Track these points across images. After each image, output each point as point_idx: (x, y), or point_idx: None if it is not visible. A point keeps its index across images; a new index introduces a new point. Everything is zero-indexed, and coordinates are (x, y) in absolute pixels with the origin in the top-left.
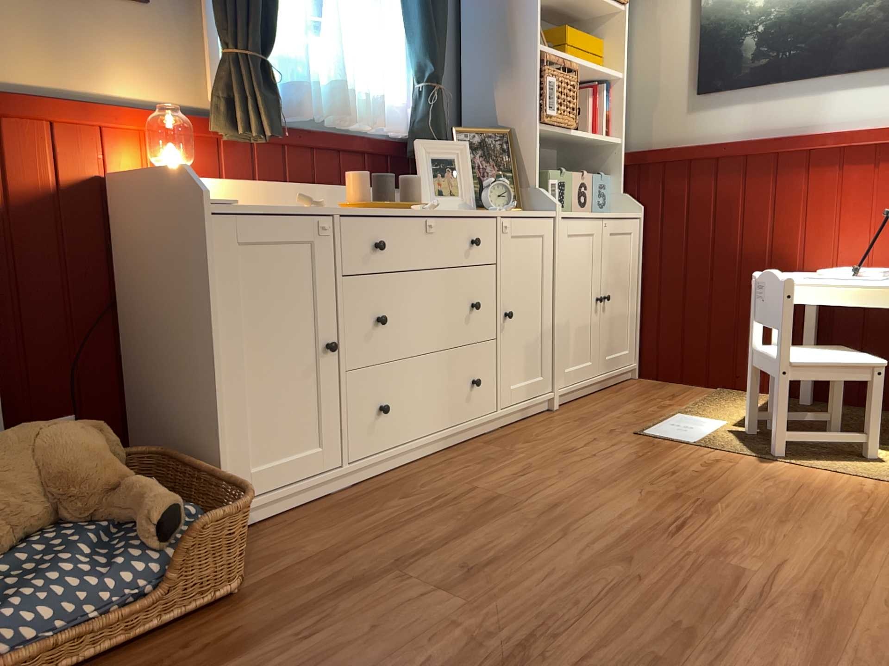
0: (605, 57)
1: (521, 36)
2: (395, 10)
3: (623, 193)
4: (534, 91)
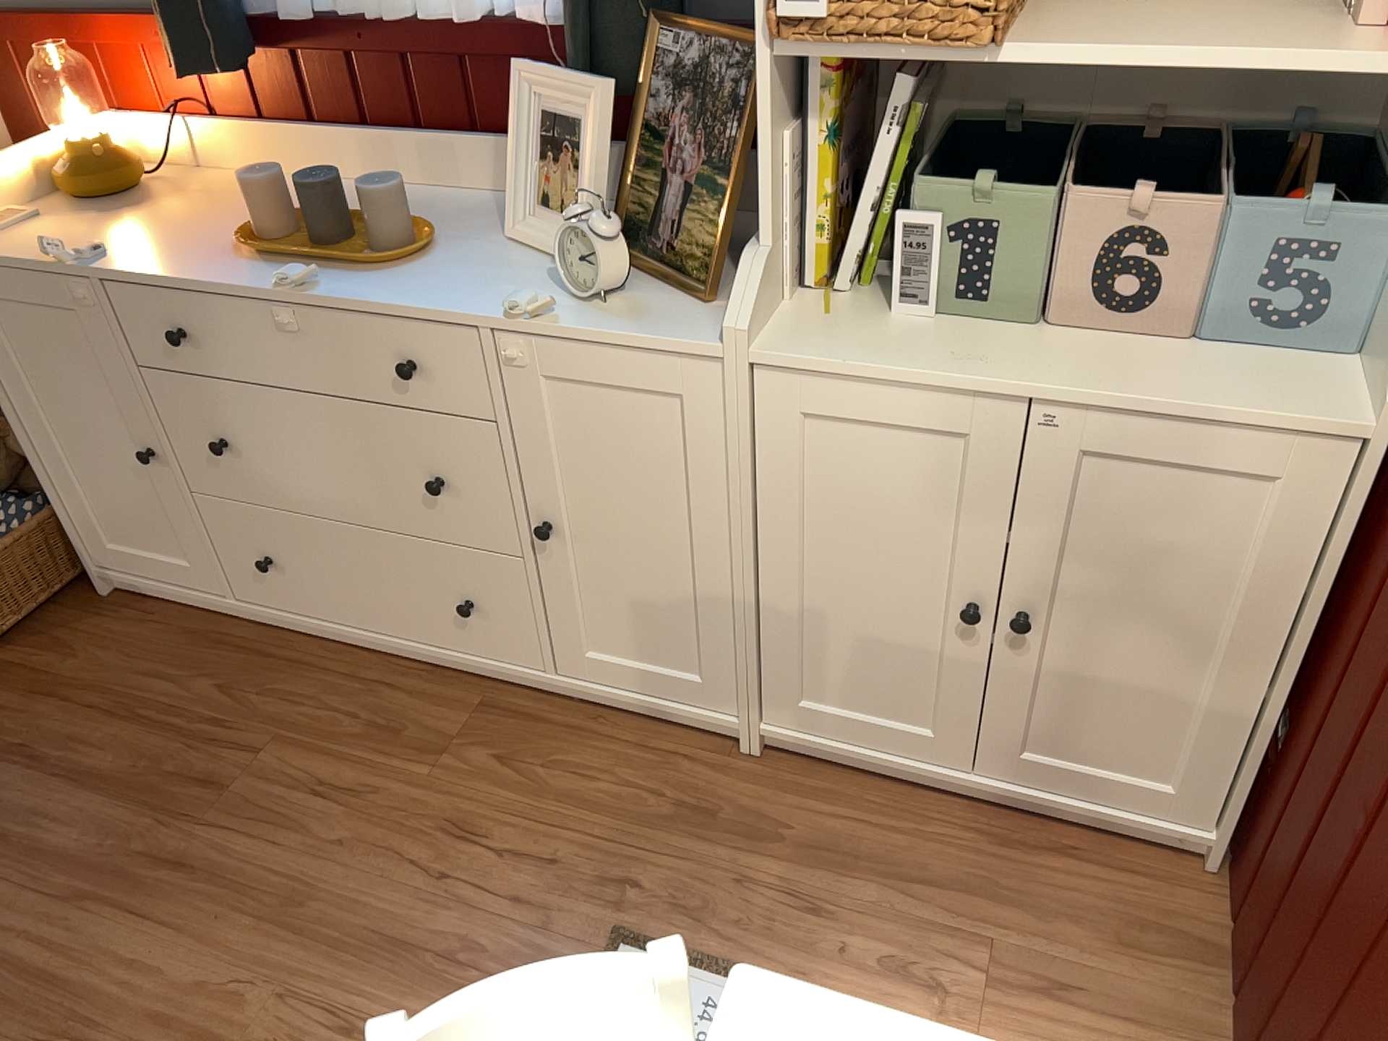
0: None
1: None
2: None
3: None
4: None
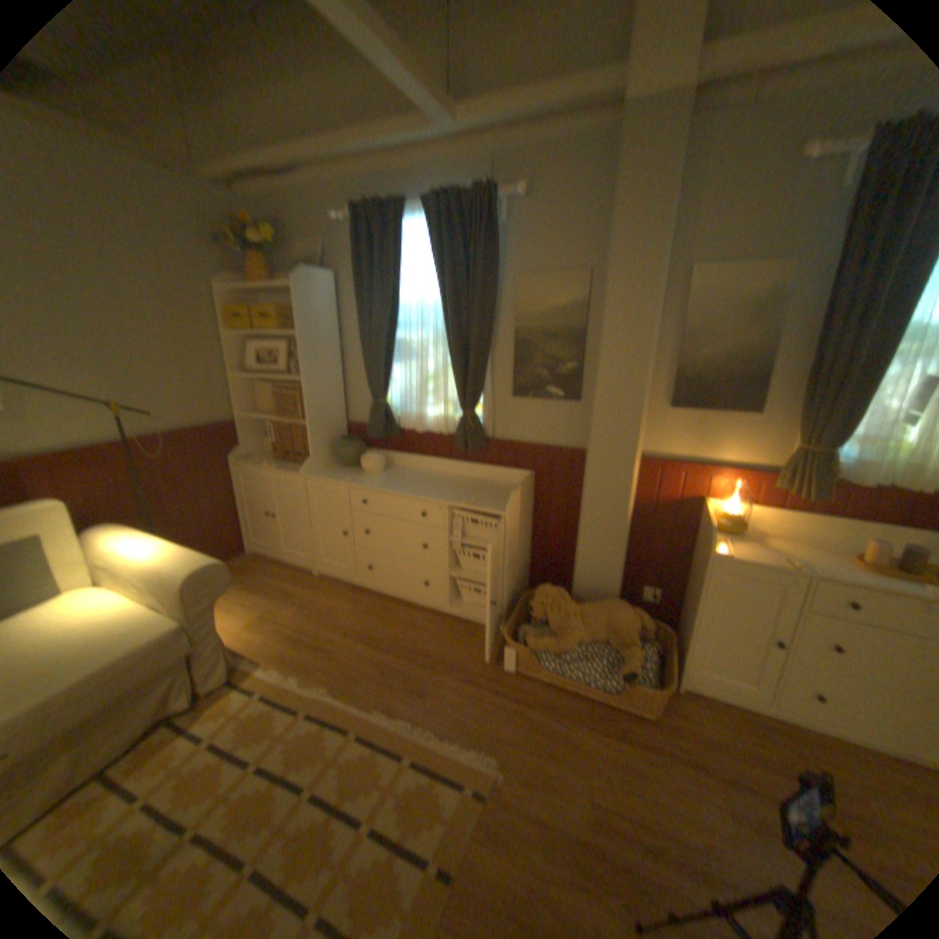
0: None
1: None
2: None
3: None
4: None
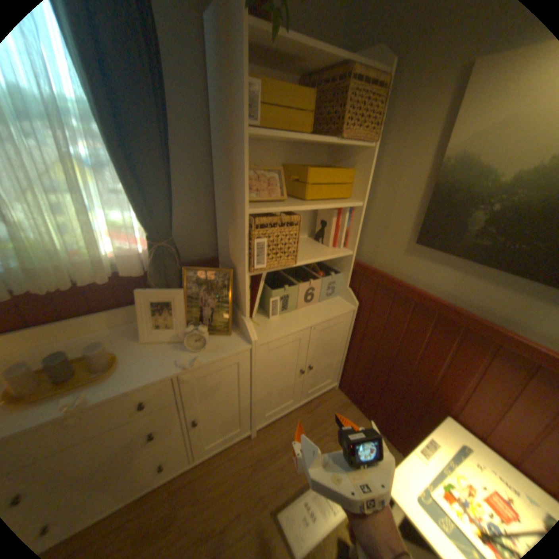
0: (354, 183)
1: (238, 198)
2: (112, 178)
3: (348, 287)
4: (245, 250)
